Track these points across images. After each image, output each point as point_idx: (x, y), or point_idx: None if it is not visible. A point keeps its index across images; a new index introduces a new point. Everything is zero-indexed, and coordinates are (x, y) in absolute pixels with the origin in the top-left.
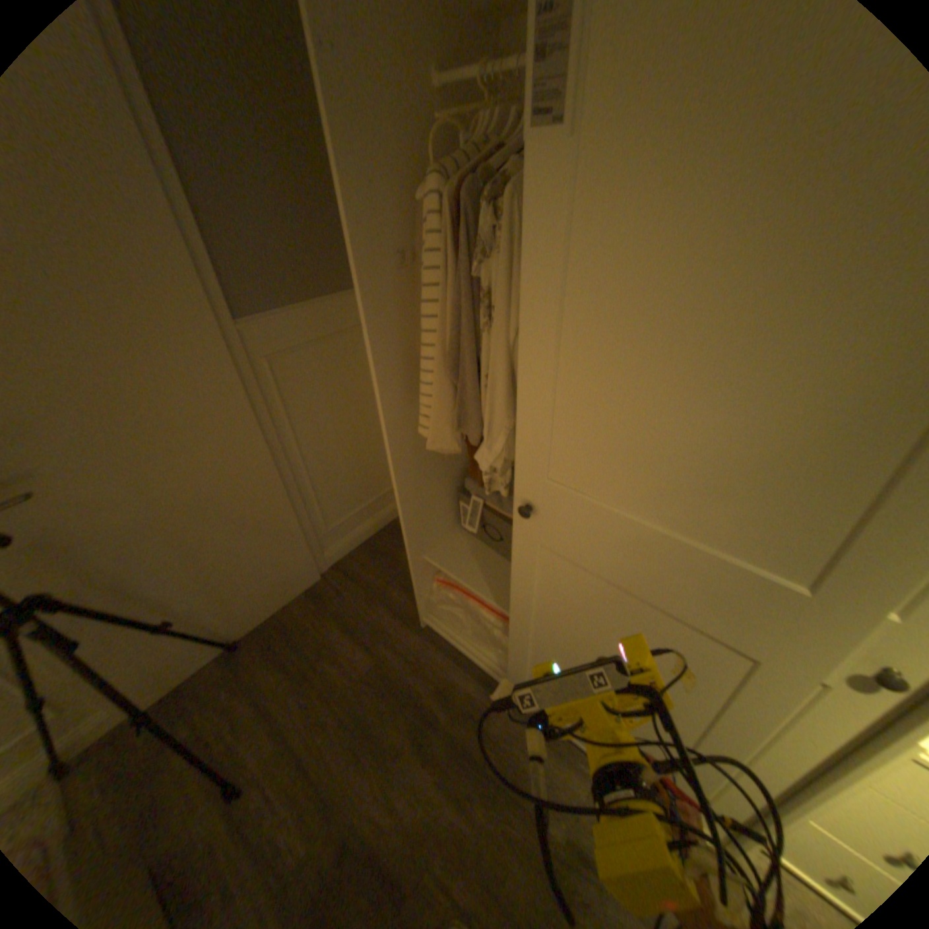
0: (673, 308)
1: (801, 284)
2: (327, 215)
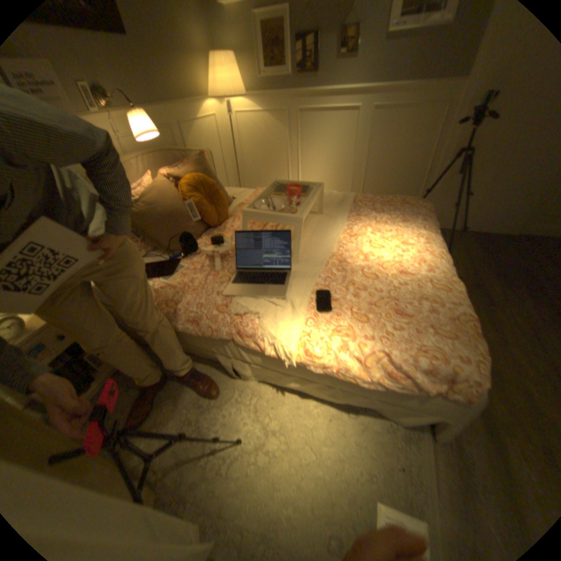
0: None
1: None
2: None
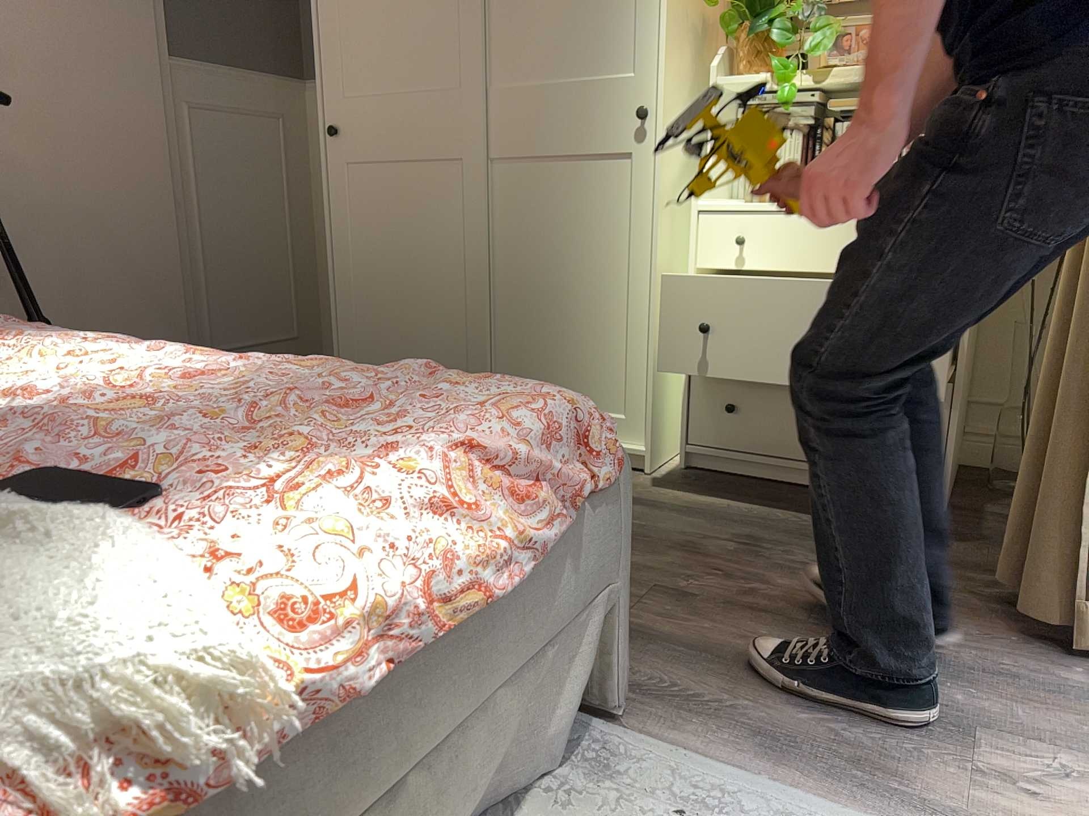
0: None
1: None
2: (264, 5)
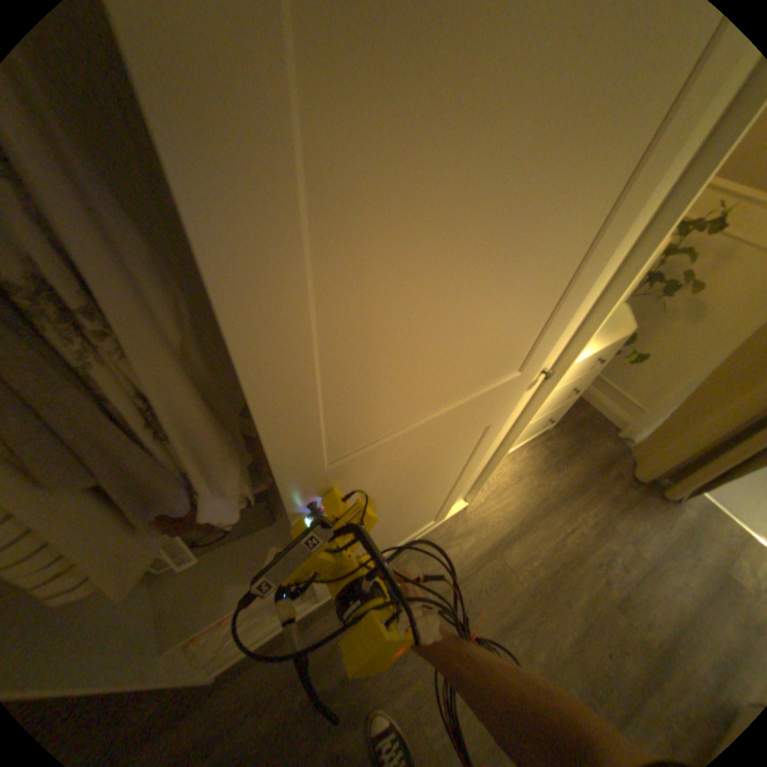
0: (468, 203)
1: (566, 145)
2: None
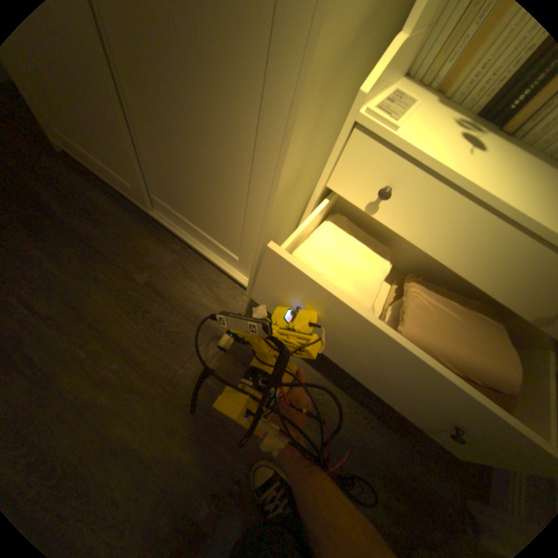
0: None
1: None
2: None
